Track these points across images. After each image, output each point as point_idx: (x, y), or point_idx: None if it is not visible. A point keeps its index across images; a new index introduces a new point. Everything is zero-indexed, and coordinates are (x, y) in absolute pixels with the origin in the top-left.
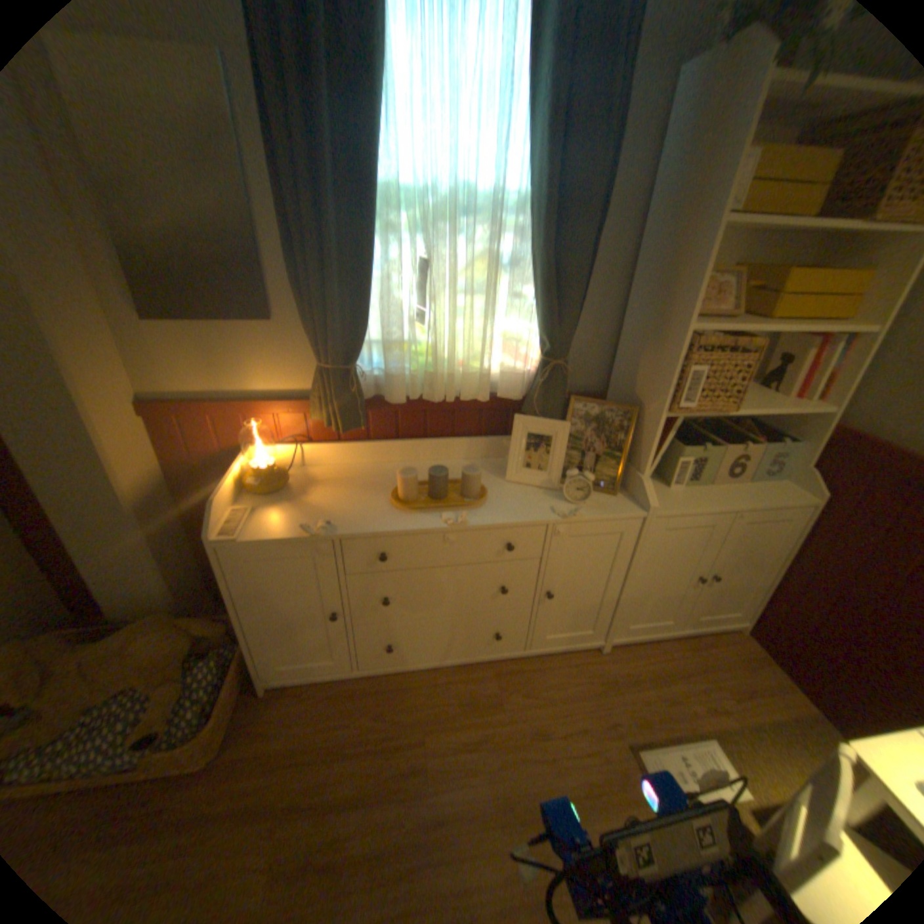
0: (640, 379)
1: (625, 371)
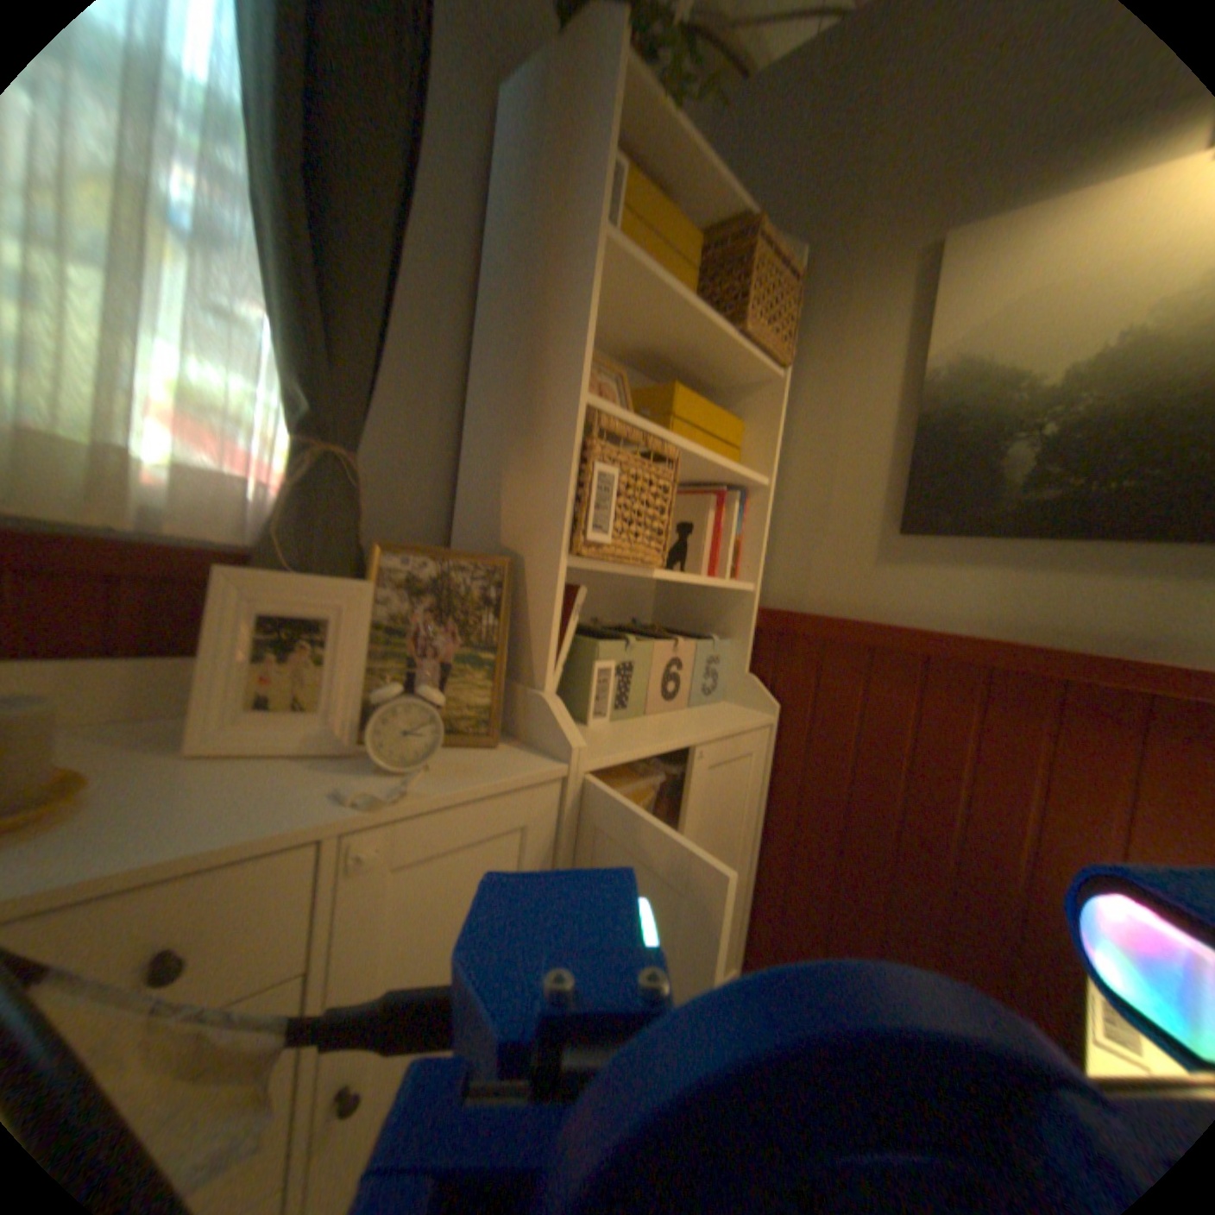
0: (508, 519)
1: (479, 519)
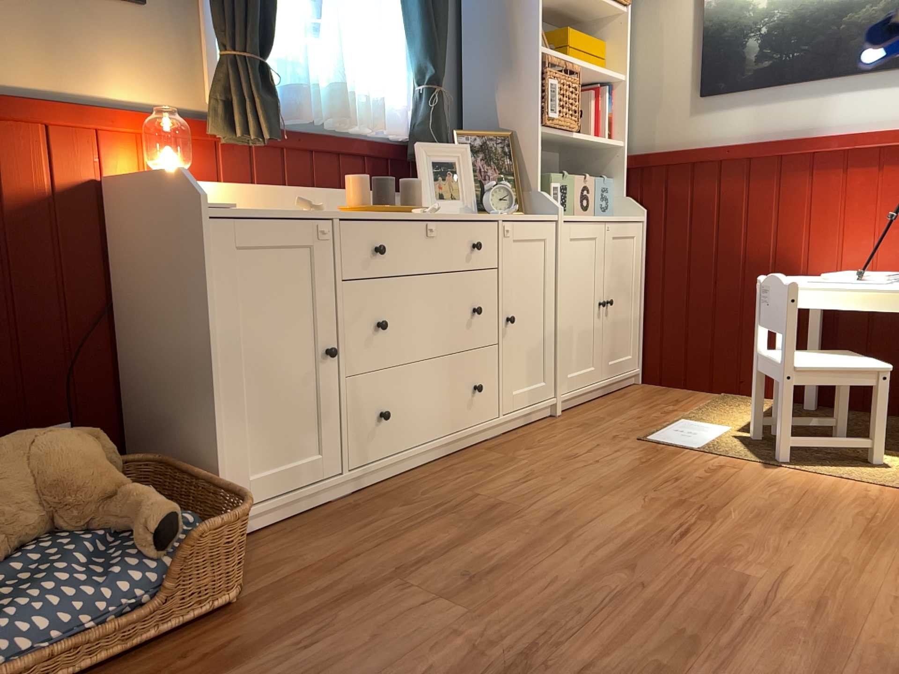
0: (501, 113)
1: (480, 117)
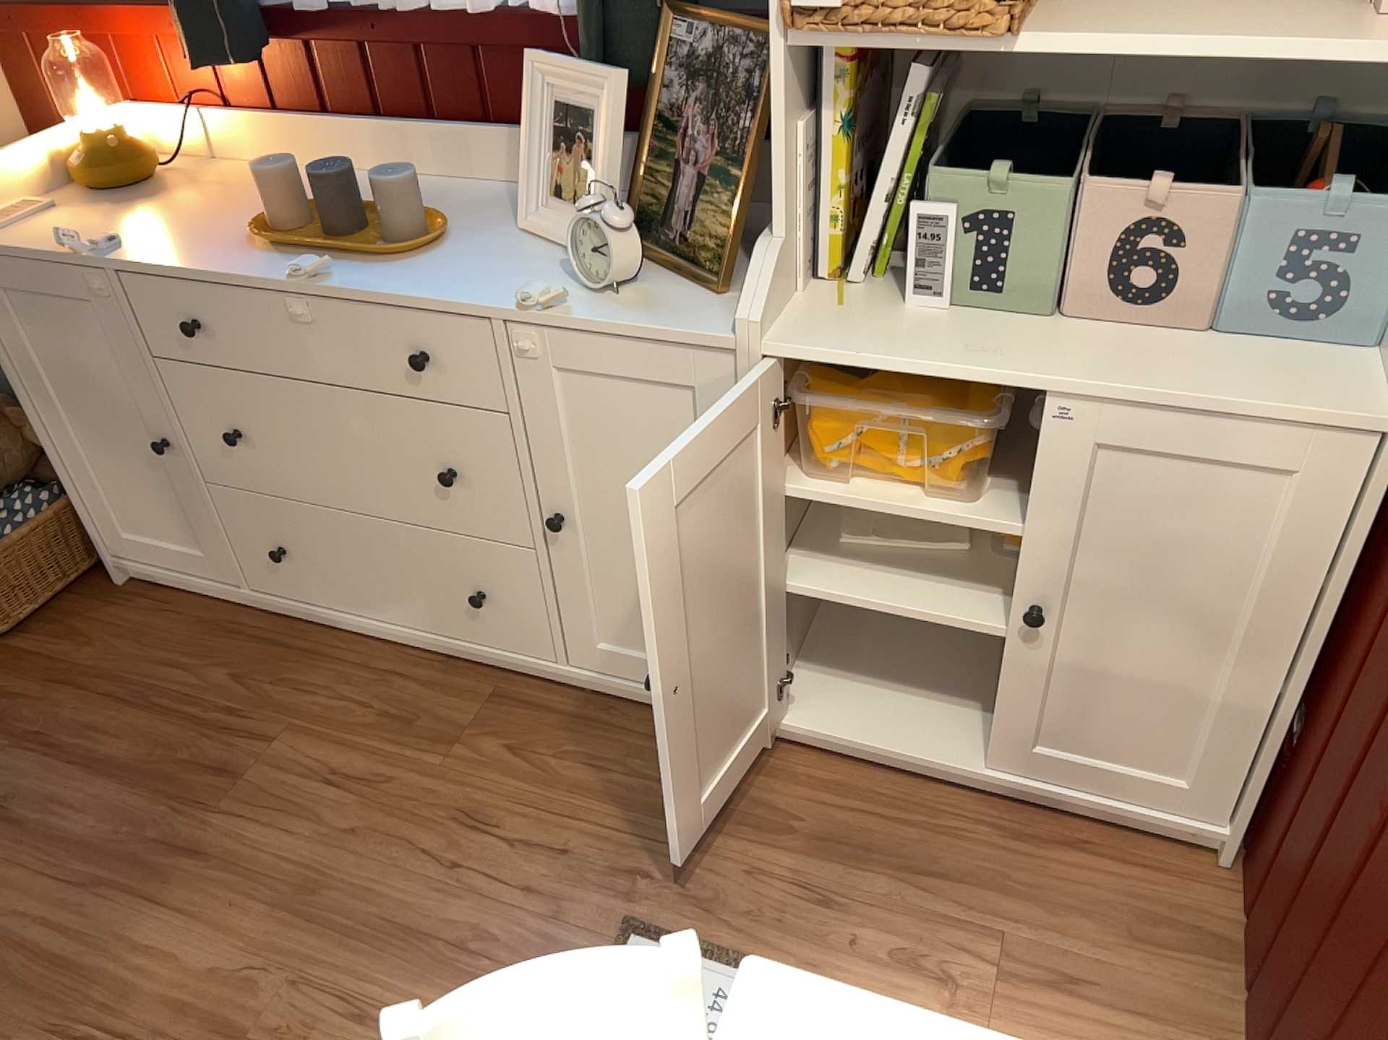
0: None
1: None
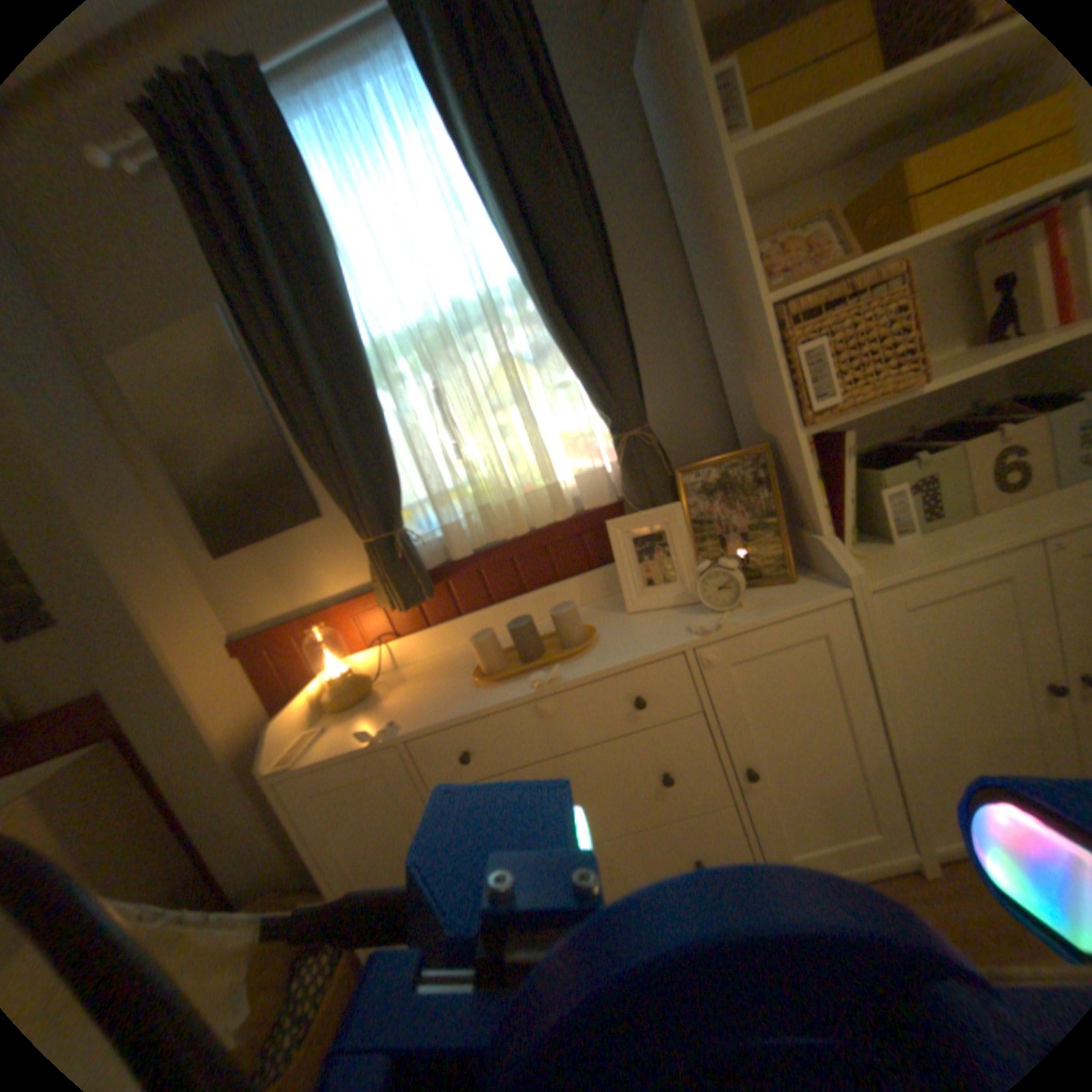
0: (758, 406)
1: (743, 409)
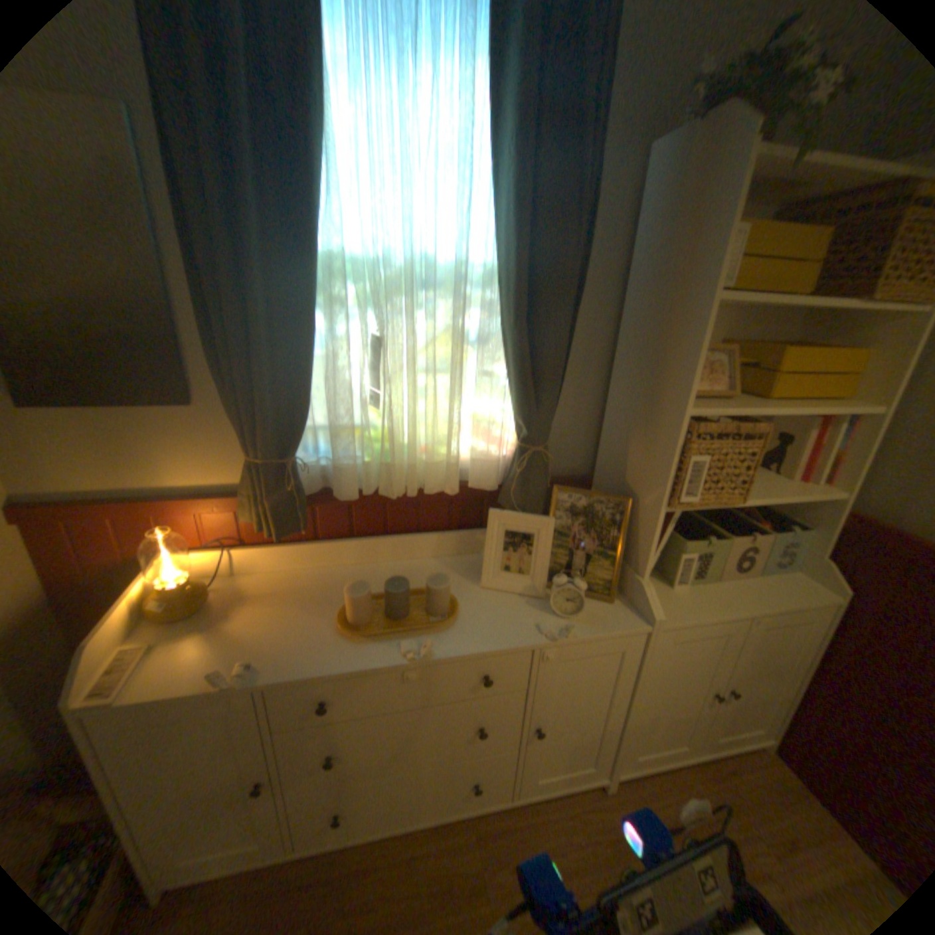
0: (631, 466)
1: (613, 455)
